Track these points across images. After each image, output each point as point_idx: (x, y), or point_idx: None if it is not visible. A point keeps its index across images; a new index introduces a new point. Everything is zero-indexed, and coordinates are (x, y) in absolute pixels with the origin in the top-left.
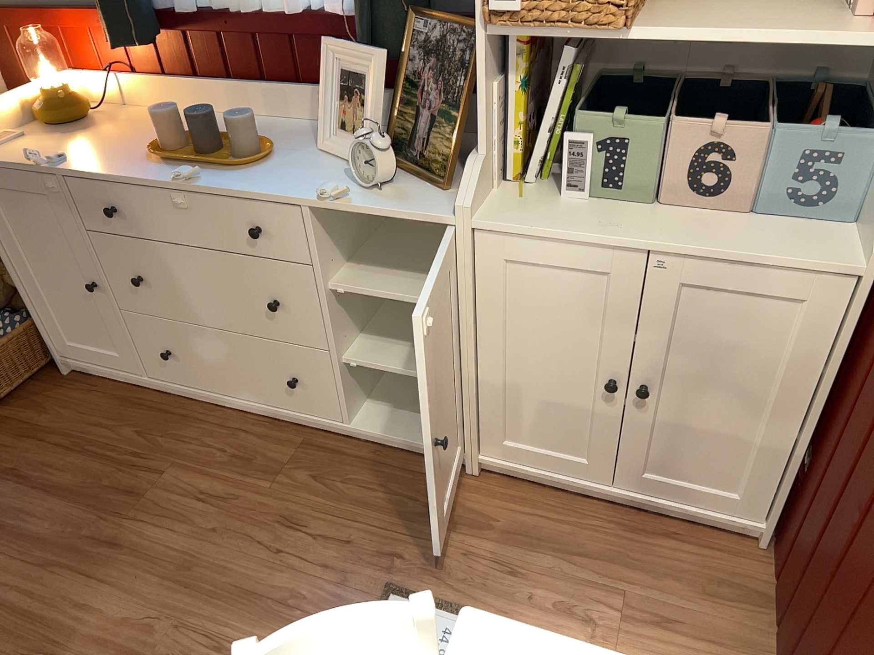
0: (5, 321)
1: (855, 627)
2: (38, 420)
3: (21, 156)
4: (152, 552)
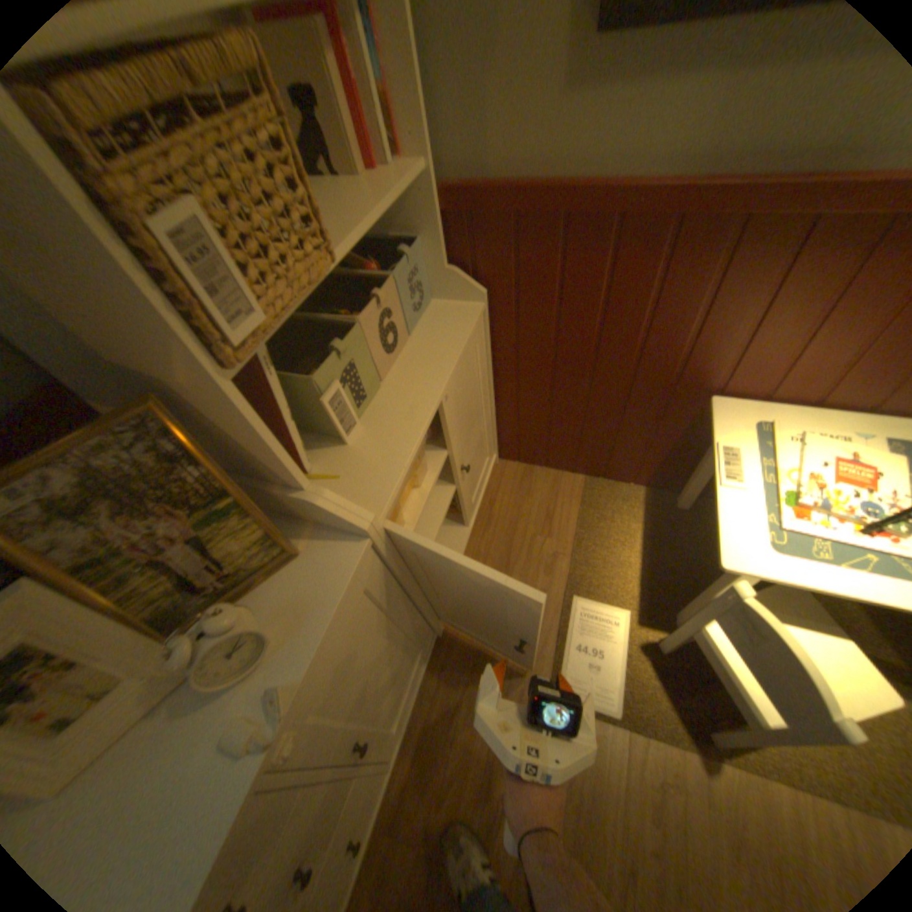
0: None
1: (640, 400)
2: None
3: None
4: None
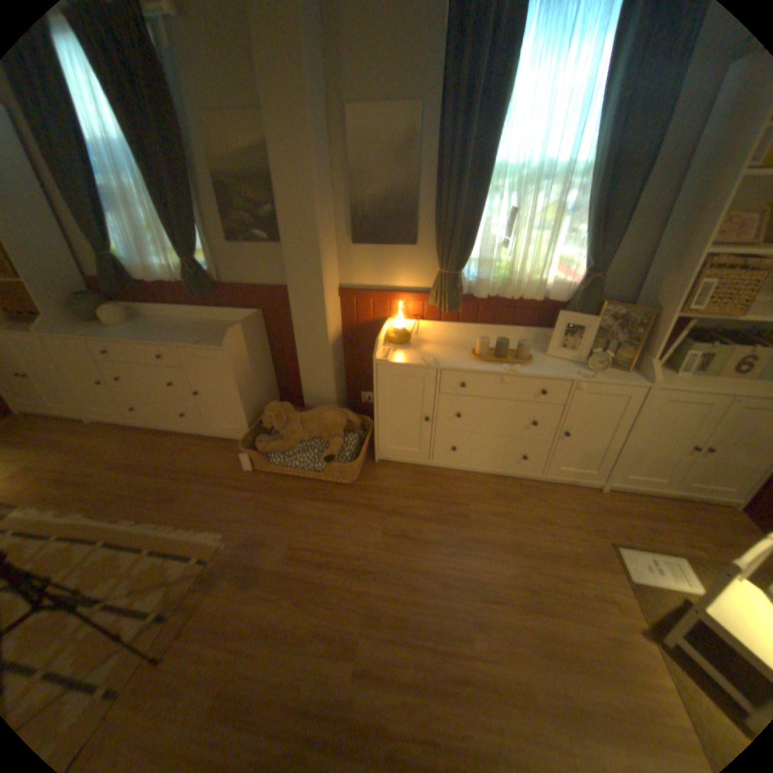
0: (348, 438)
1: None
2: (379, 487)
3: (402, 359)
4: (496, 546)
